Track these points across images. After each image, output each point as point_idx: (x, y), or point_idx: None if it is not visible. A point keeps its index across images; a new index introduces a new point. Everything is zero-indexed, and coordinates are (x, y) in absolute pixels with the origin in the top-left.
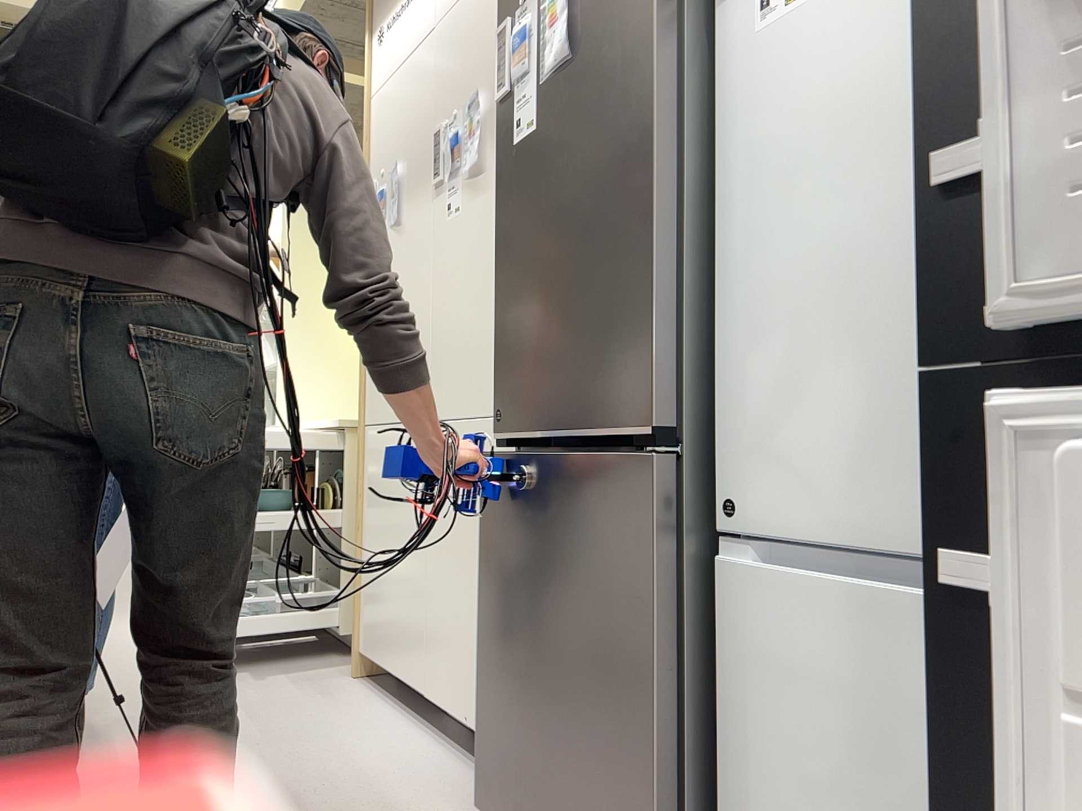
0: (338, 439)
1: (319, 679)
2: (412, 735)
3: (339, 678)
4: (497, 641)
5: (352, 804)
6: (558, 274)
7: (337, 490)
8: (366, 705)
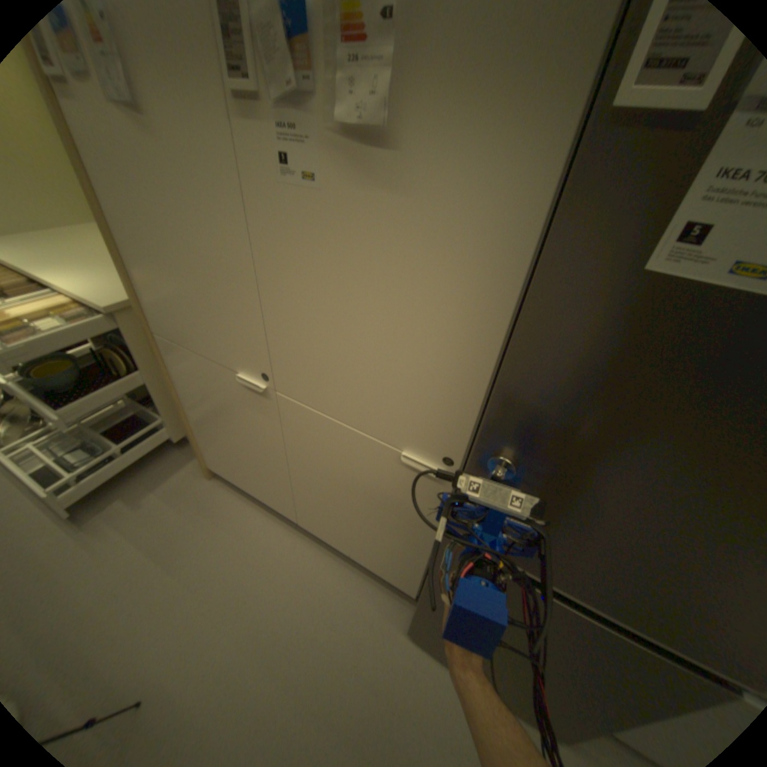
0: (108, 319)
1: (182, 490)
2: (295, 544)
3: (197, 483)
4: (427, 603)
5: (317, 658)
6: (671, 518)
7: (125, 354)
8: (241, 516)
